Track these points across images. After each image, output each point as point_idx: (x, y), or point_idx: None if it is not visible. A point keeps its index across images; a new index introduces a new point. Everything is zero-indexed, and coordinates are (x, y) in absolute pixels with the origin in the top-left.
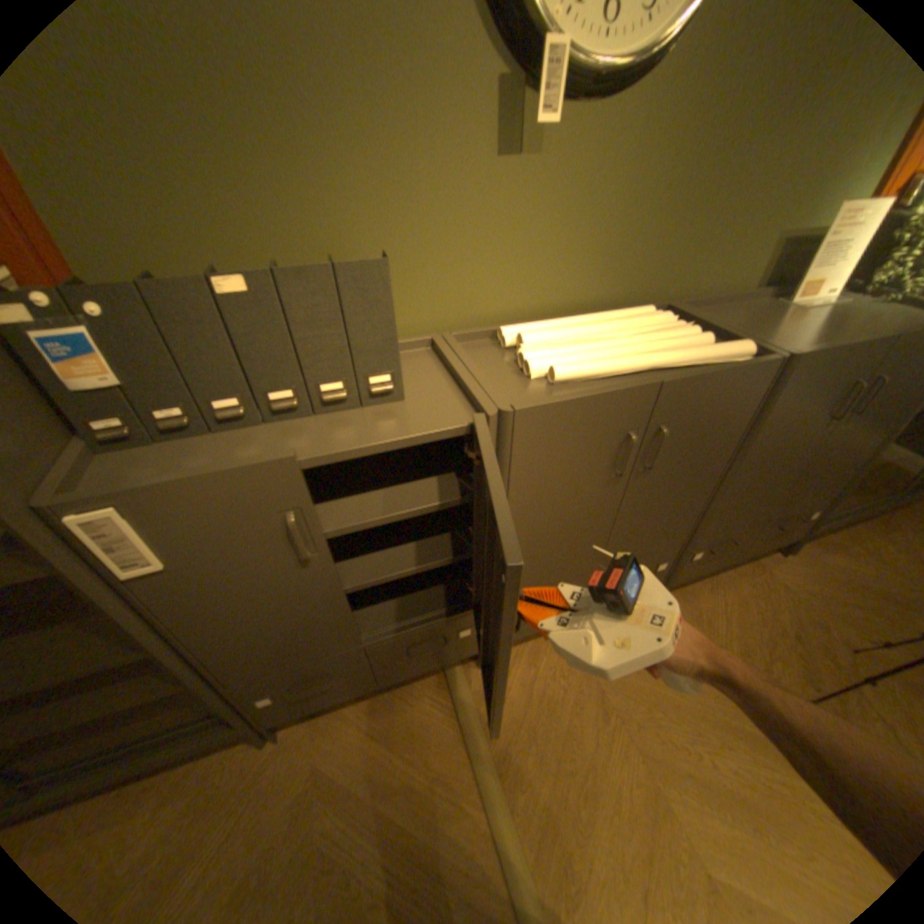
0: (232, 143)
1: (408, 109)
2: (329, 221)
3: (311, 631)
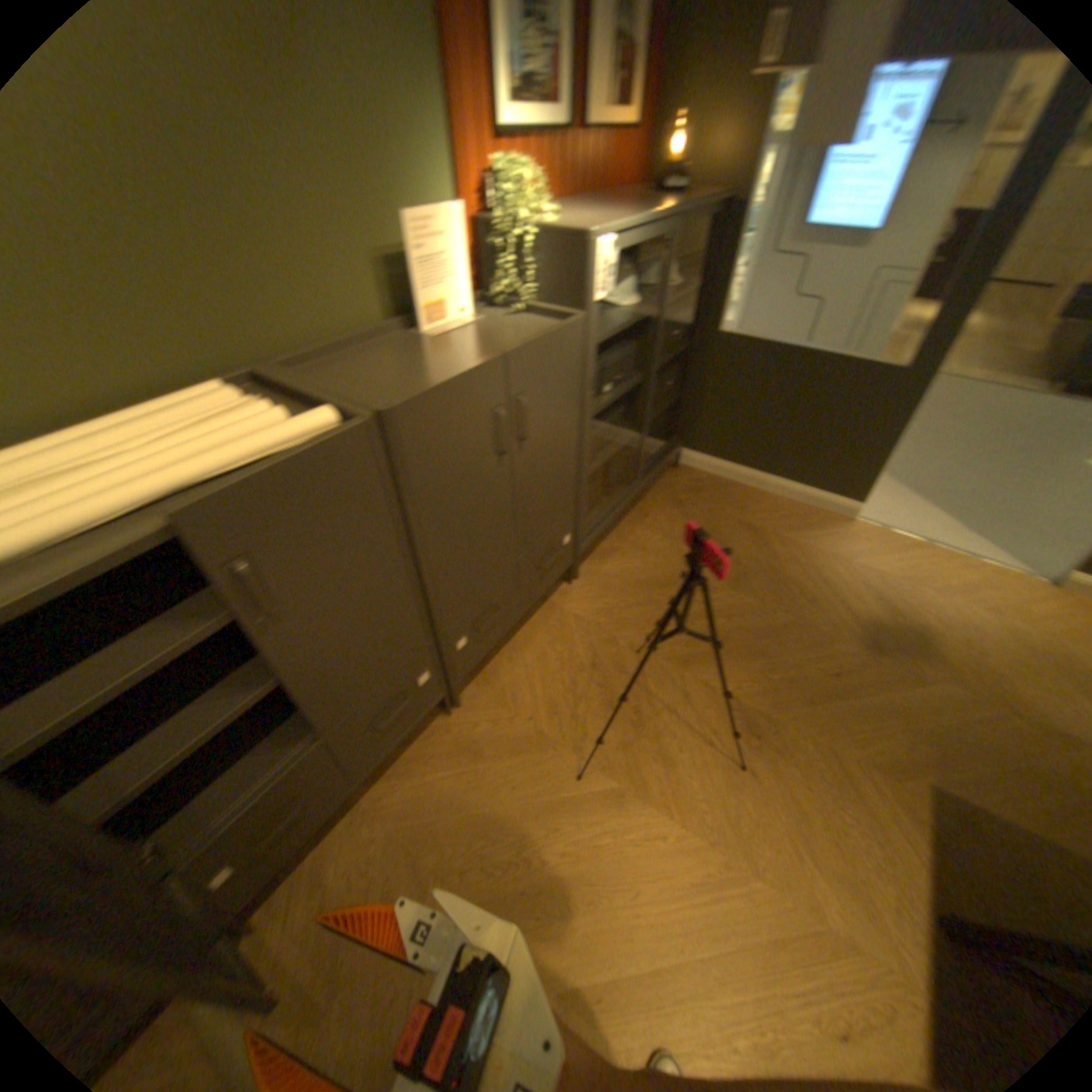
0: None
1: None
2: None
3: None
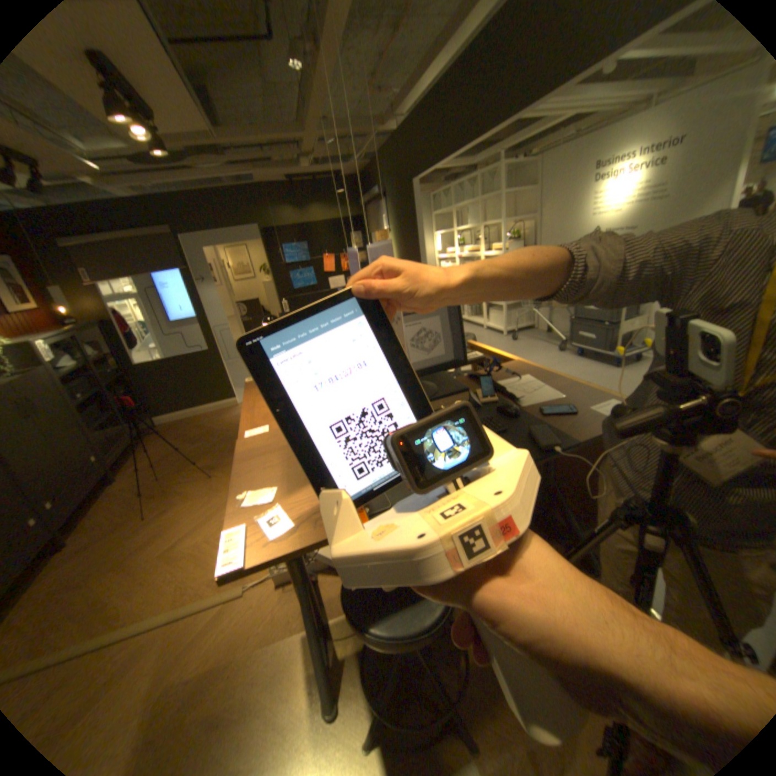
0: None
1: None
2: None
3: None
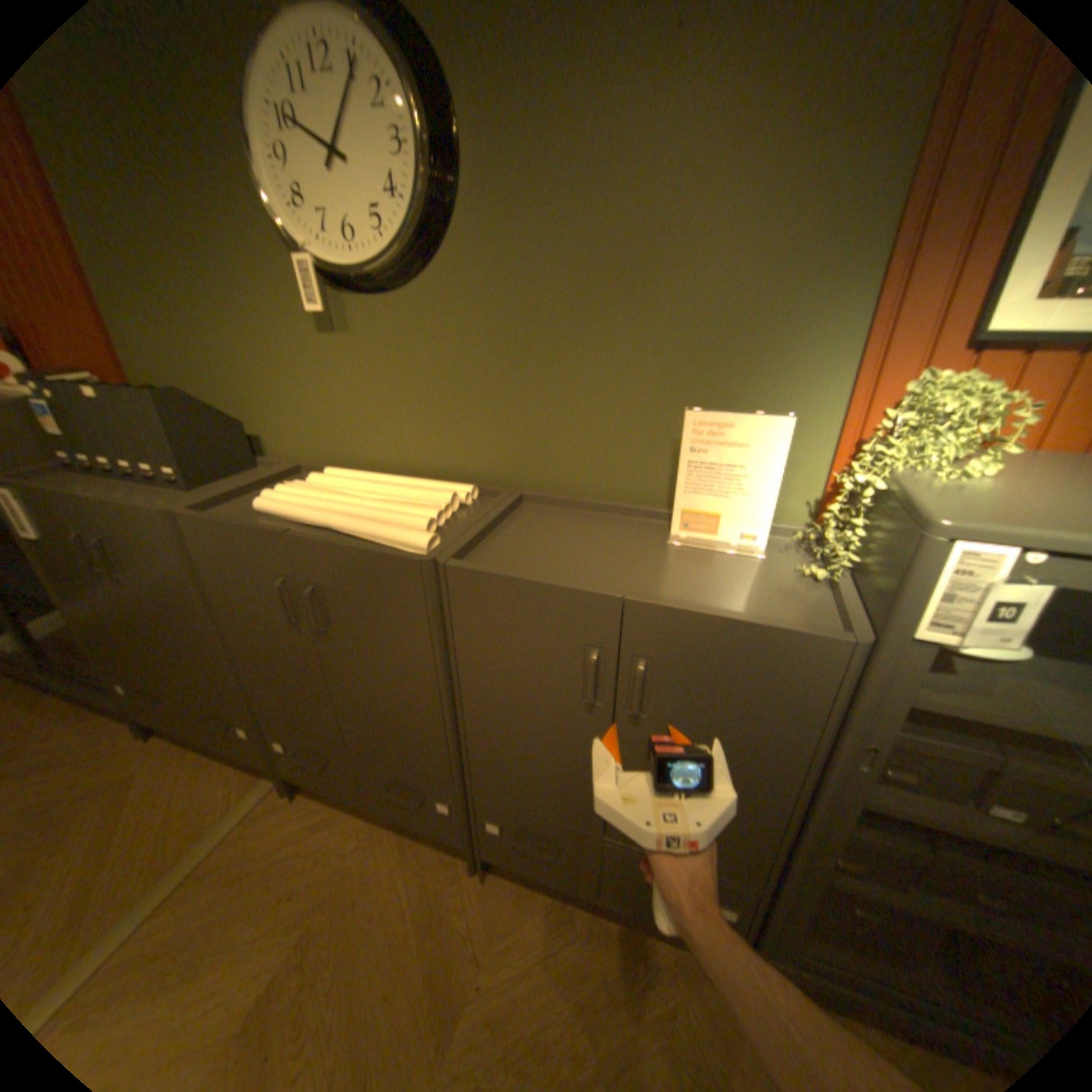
0: (175, 318)
1: (253, 300)
2: (223, 367)
3: (122, 642)
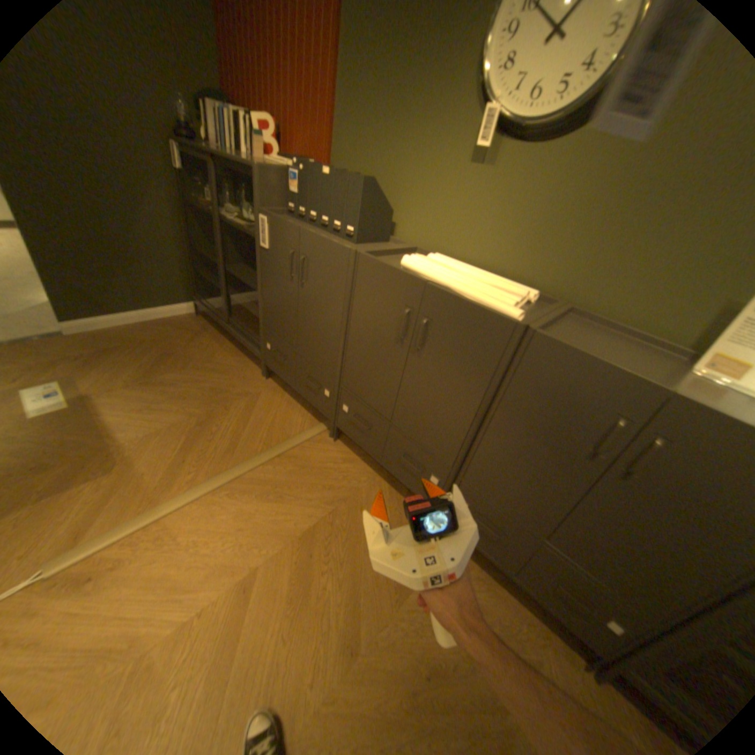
0: (378, 136)
1: (437, 132)
2: (395, 173)
3: (285, 320)
